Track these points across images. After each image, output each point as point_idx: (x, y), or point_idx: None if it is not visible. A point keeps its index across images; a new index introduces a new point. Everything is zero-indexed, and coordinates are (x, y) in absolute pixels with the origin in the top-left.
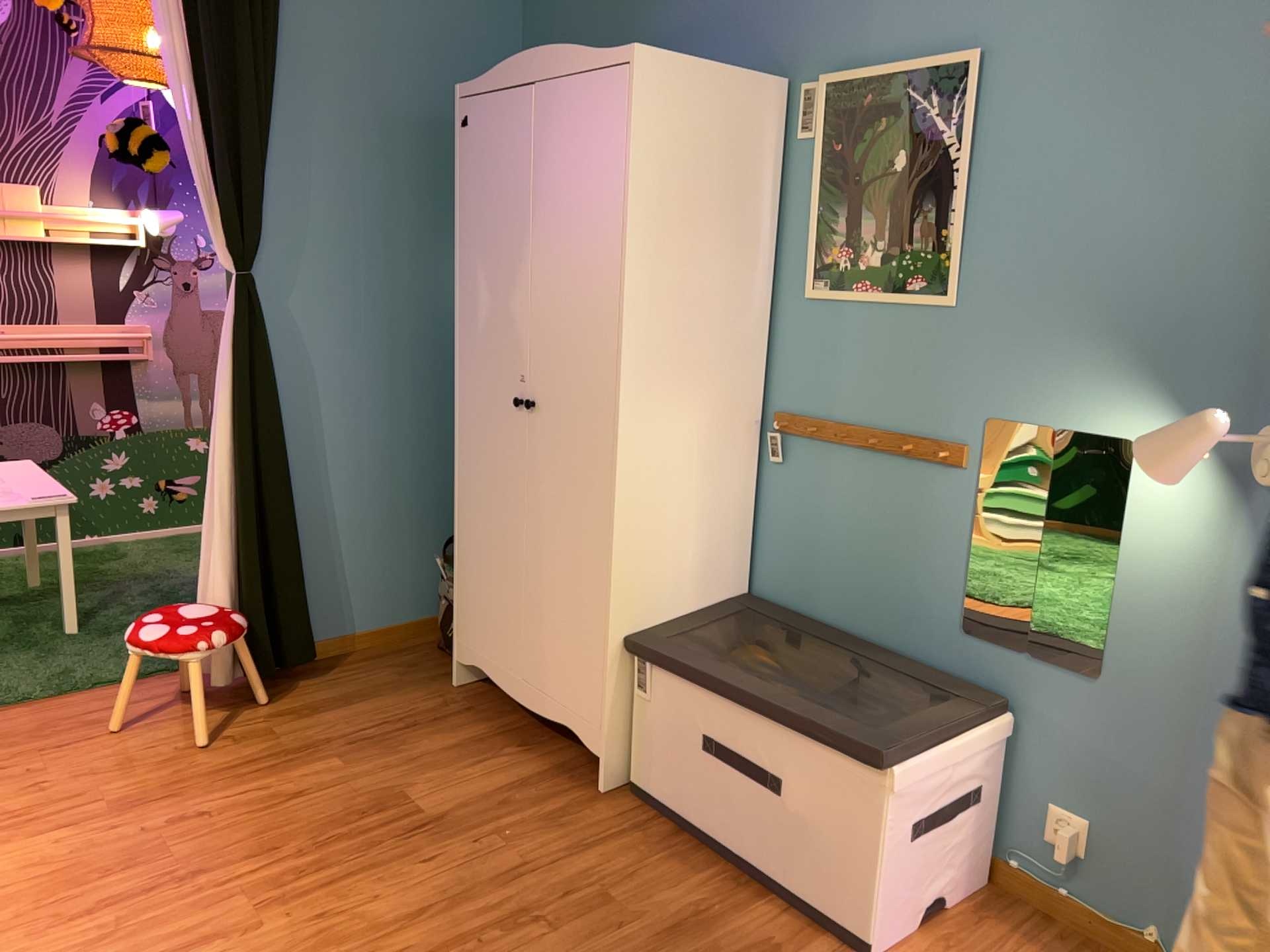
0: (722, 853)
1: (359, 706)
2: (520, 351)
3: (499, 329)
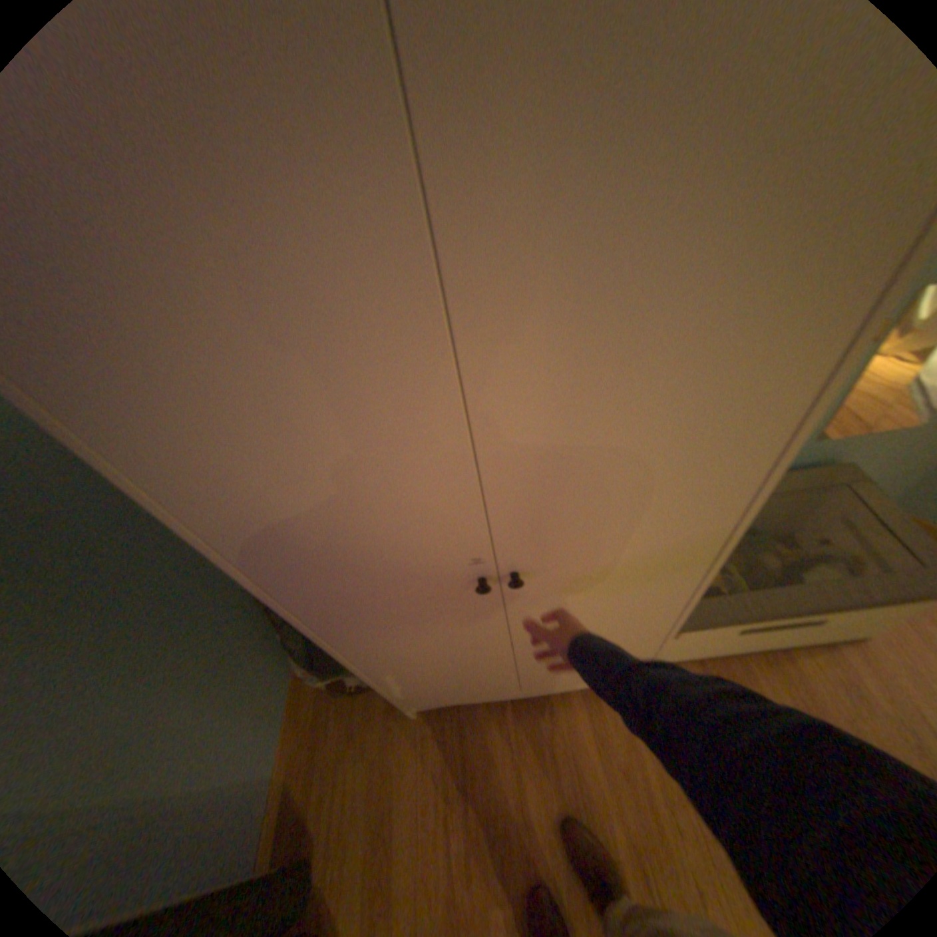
0: (744, 655)
1: (398, 830)
2: (463, 534)
3: (381, 526)
